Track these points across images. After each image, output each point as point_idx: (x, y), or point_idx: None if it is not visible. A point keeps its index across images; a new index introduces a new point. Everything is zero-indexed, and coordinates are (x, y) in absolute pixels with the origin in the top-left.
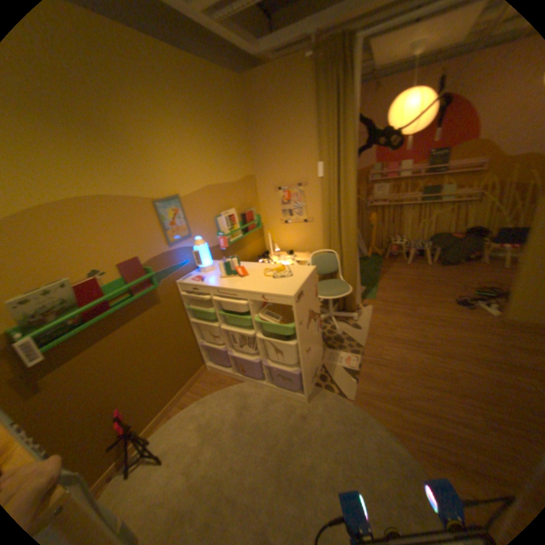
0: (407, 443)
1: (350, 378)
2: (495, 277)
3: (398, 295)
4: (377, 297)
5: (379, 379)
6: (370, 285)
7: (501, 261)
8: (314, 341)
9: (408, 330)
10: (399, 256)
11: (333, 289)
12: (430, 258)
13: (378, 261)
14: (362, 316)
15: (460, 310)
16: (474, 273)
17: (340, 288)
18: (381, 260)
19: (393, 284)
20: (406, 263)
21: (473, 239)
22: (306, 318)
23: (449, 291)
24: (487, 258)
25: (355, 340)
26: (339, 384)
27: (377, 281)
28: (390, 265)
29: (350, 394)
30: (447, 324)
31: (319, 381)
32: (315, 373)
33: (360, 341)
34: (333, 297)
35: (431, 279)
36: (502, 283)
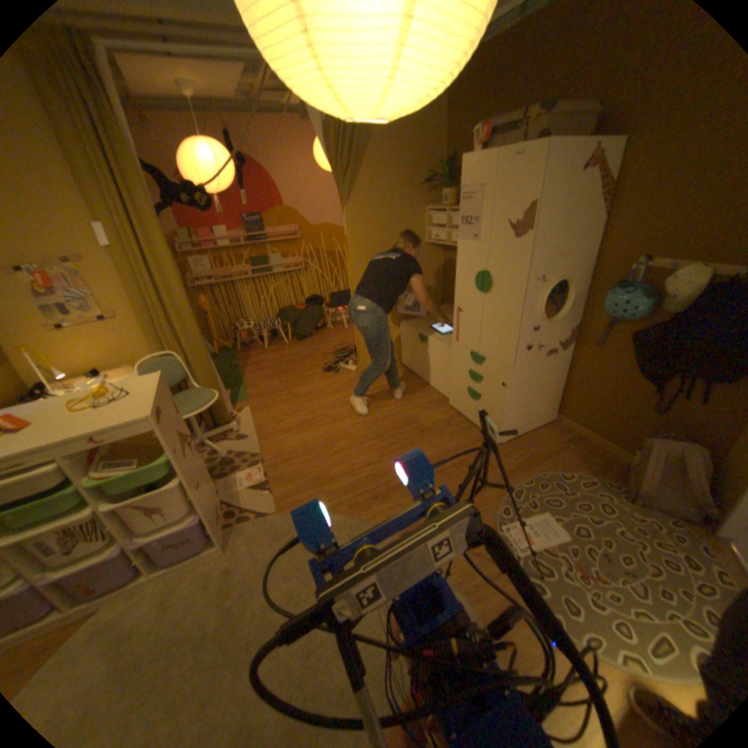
0: (337, 510)
1: (260, 493)
2: (341, 339)
3: (269, 384)
4: (249, 396)
5: (290, 474)
6: (234, 385)
7: (340, 325)
8: (198, 472)
9: (295, 415)
10: (252, 344)
11: (192, 402)
12: (284, 337)
13: (230, 356)
14: (241, 423)
15: (328, 377)
16: (326, 341)
17: (201, 397)
18: (234, 354)
19: (260, 375)
20: (263, 349)
21: (313, 309)
22: (177, 444)
23: (313, 363)
24: (330, 324)
25: (246, 452)
26: (251, 508)
27: (240, 378)
28: (247, 356)
29: (268, 509)
30: (324, 393)
31: (225, 522)
32: (215, 515)
33: (253, 450)
34: (197, 412)
35: (294, 358)
36: (348, 343)
